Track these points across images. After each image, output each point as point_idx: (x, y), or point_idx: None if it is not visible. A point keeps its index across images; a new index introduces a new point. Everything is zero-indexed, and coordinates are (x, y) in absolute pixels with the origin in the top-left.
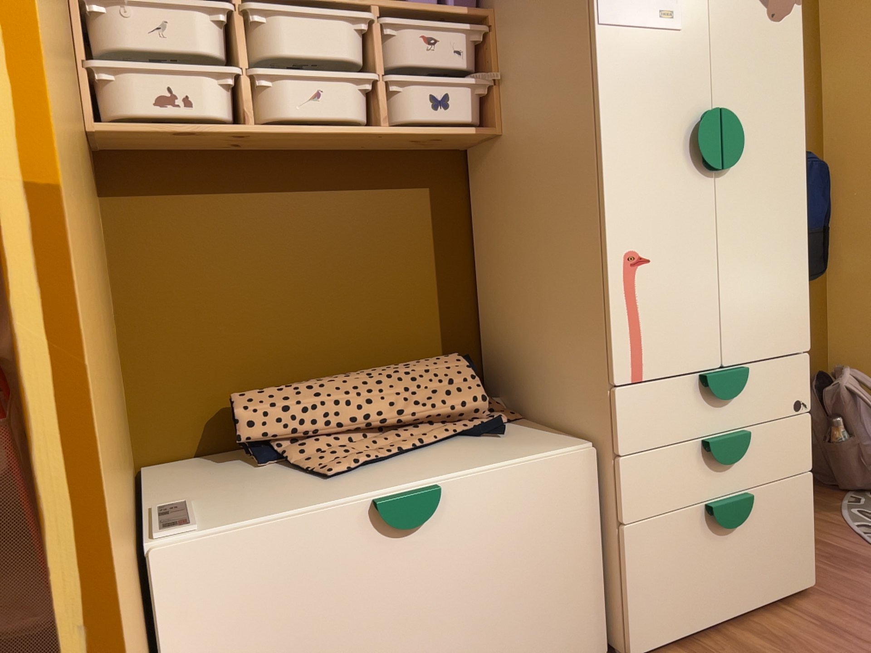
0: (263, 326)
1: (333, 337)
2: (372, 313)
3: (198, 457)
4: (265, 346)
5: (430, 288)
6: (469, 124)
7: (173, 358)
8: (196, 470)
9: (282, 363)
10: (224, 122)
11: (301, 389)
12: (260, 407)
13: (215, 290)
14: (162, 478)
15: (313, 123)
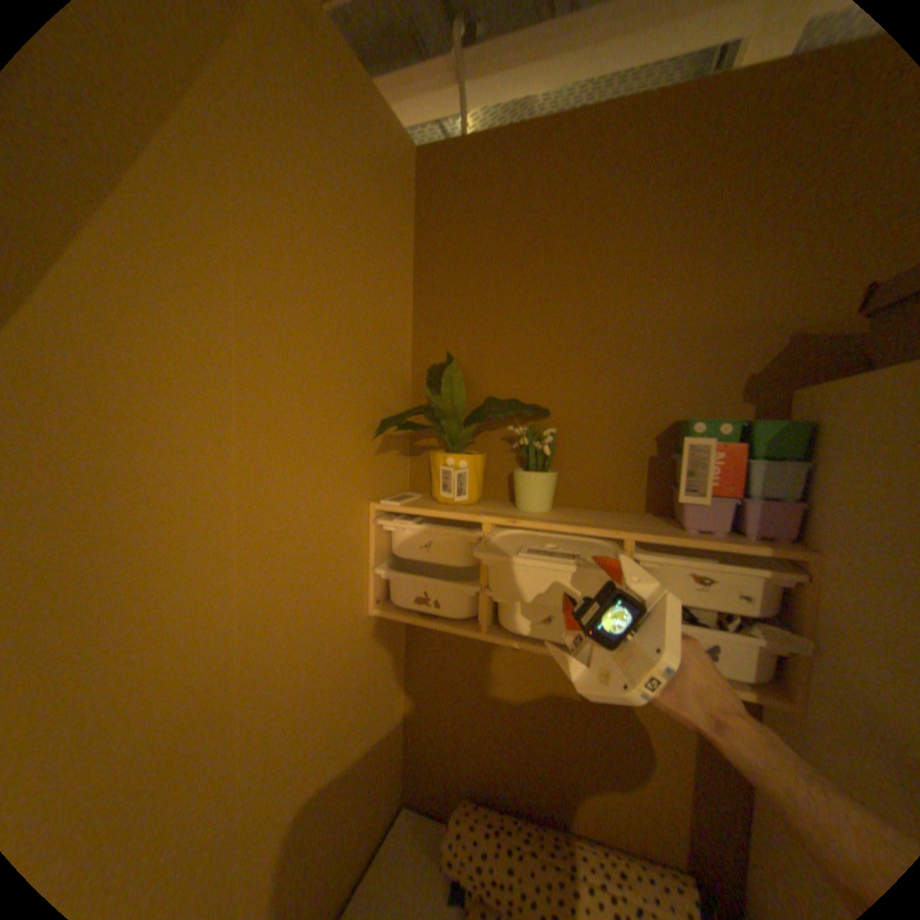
0: (502, 747)
1: (563, 784)
2: (606, 781)
3: (437, 821)
4: (501, 763)
5: (682, 787)
6: (748, 688)
7: (434, 741)
8: (418, 855)
9: (513, 784)
10: (465, 620)
11: (503, 849)
12: (462, 851)
13: (469, 705)
14: (395, 847)
15: (541, 642)
